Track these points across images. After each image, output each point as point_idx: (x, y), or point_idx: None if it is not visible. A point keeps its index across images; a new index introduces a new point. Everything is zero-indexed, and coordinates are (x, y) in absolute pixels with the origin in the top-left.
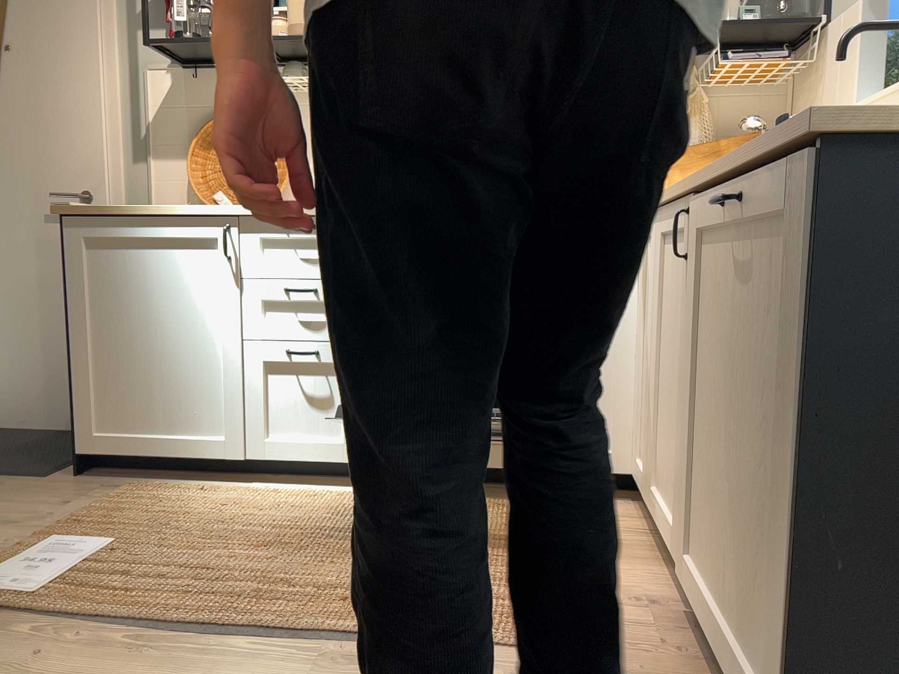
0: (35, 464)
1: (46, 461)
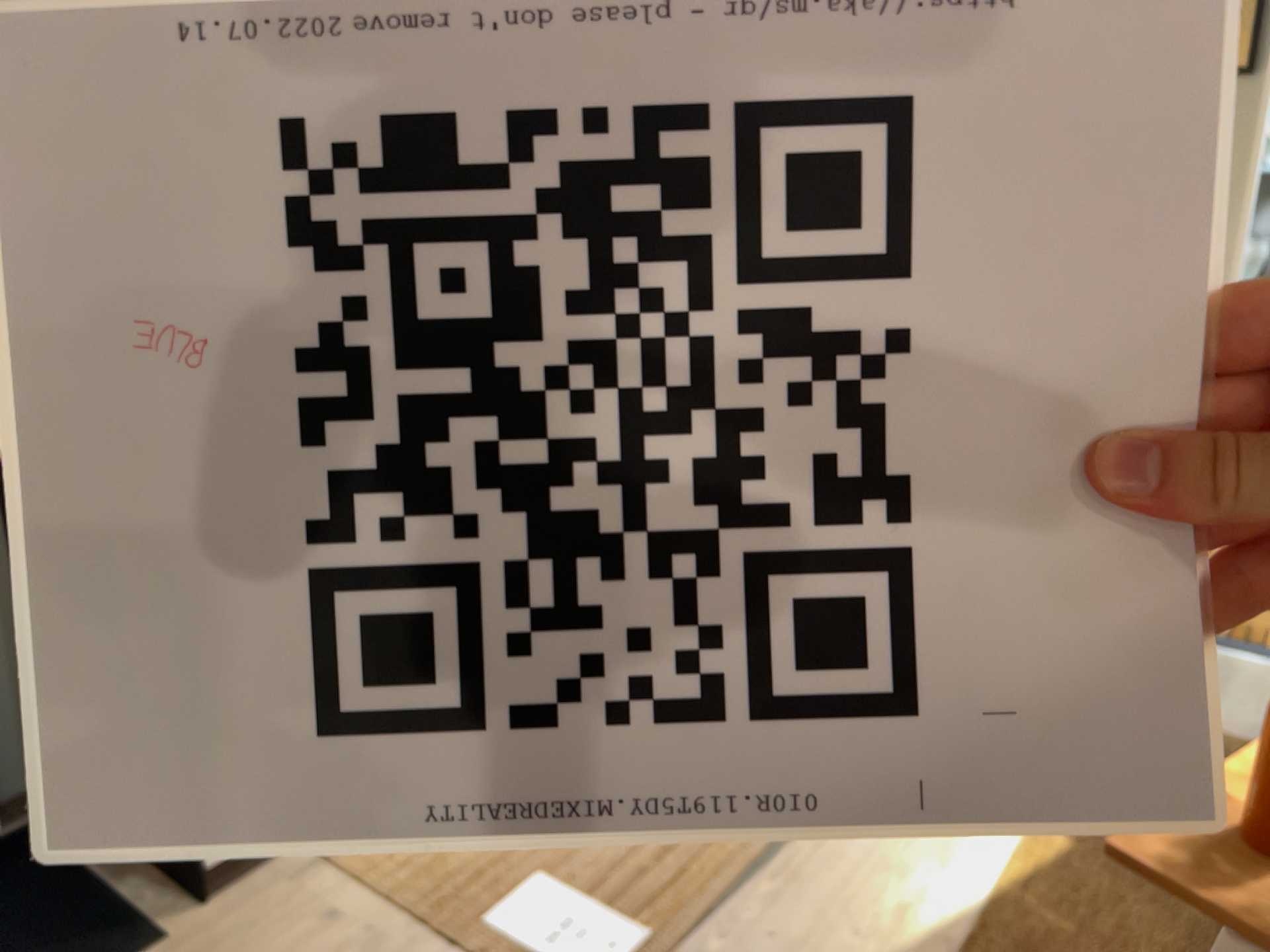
0: (69, 950)
1: (69, 936)
